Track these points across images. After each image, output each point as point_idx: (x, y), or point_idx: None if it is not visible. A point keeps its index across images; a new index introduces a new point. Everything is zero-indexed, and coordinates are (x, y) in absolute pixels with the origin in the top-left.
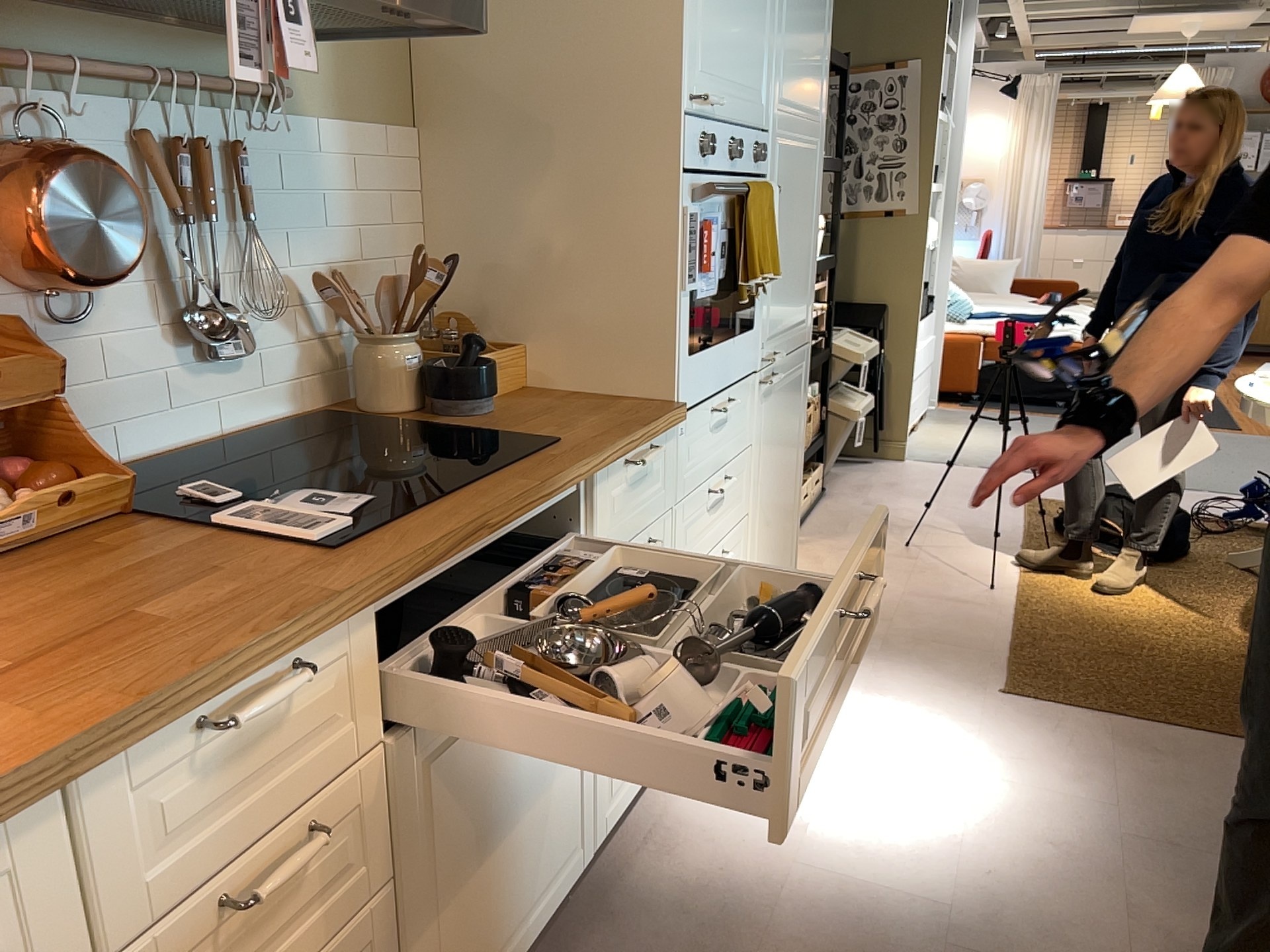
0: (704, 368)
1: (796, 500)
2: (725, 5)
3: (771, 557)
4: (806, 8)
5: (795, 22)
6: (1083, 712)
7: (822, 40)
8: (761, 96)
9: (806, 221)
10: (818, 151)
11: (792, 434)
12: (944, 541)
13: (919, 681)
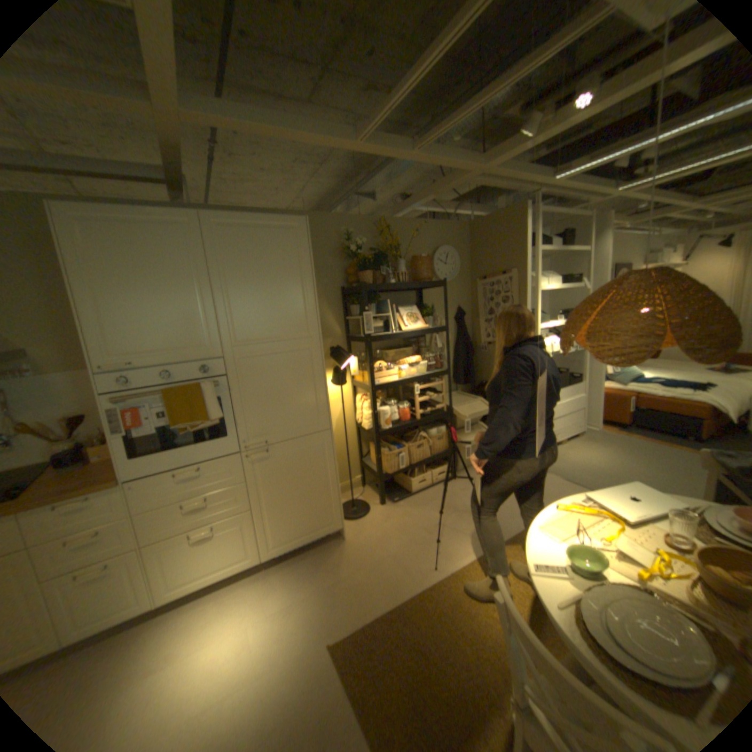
0: (151, 463)
1: (330, 499)
2: (132, 325)
3: (292, 527)
4: (262, 297)
5: (246, 307)
6: (340, 692)
7: (297, 303)
8: (203, 346)
9: (299, 382)
10: (311, 349)
11: (311, 472)
12: (461, 529)
13: (308, 619)
